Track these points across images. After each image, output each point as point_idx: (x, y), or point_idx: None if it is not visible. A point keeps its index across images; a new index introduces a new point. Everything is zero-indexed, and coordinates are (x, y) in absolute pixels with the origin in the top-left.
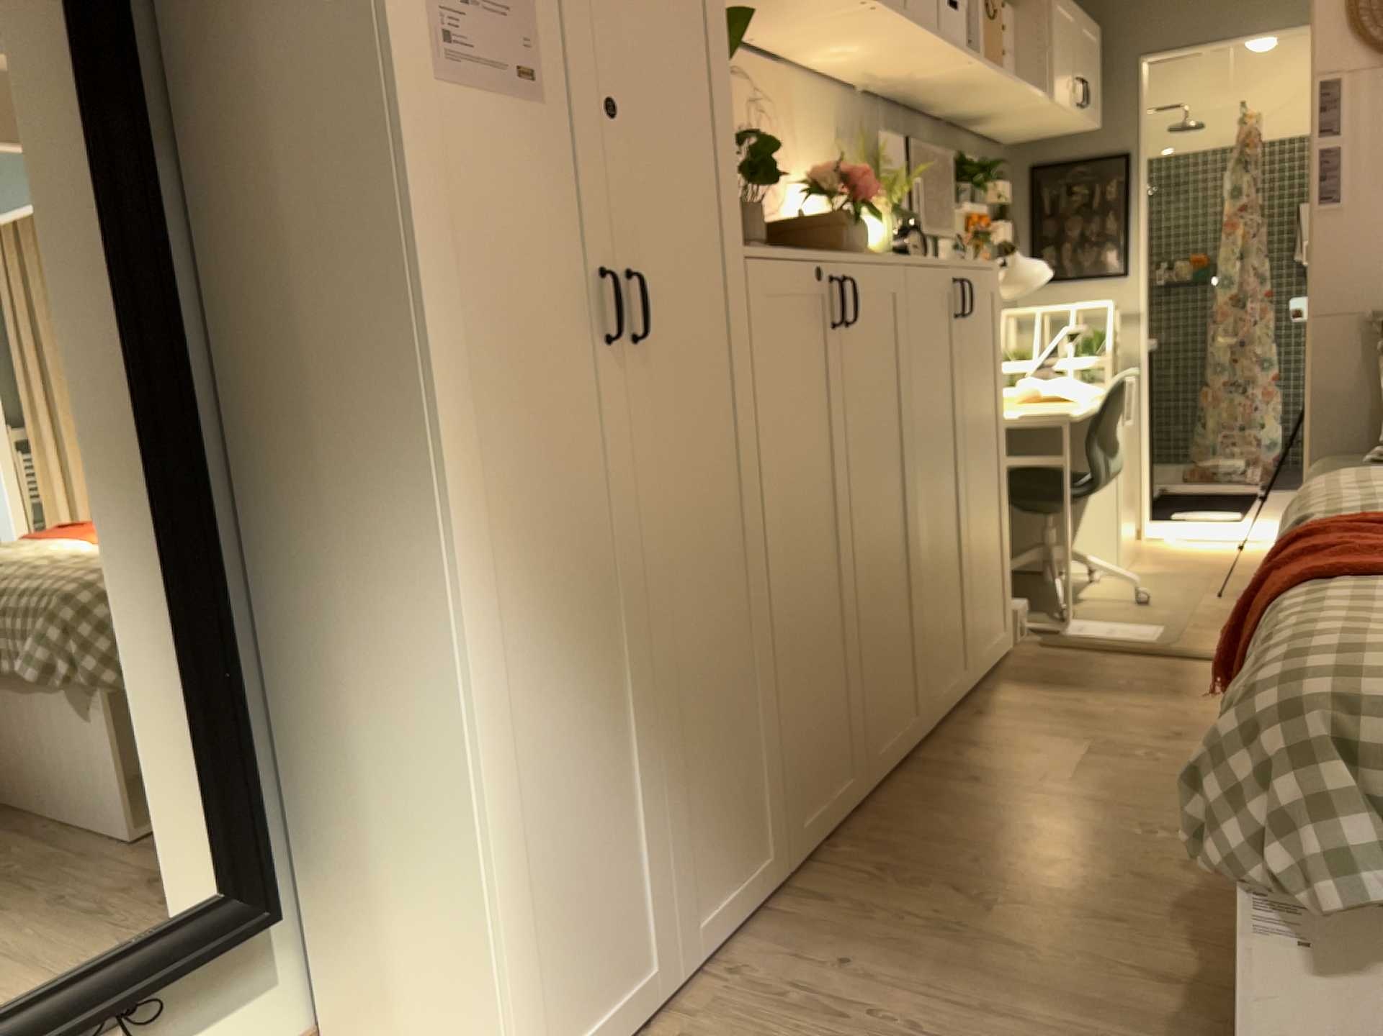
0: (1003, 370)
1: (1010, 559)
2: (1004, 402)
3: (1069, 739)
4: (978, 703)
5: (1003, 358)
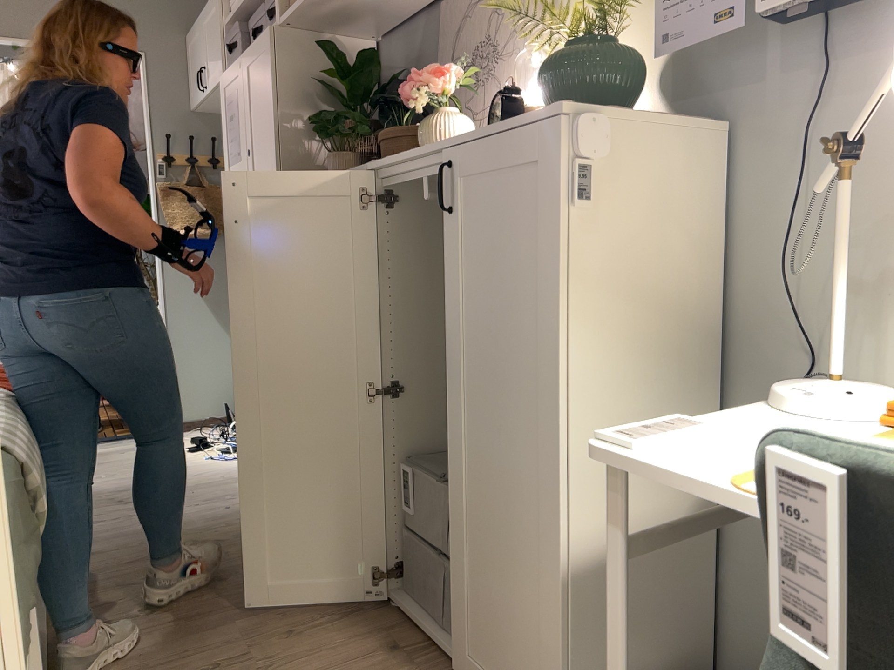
0: (559, 306)
1: (558, 637)
2: (559, 361)
3: (282, 668)
4: (420, 665)
5: (559, 282)
